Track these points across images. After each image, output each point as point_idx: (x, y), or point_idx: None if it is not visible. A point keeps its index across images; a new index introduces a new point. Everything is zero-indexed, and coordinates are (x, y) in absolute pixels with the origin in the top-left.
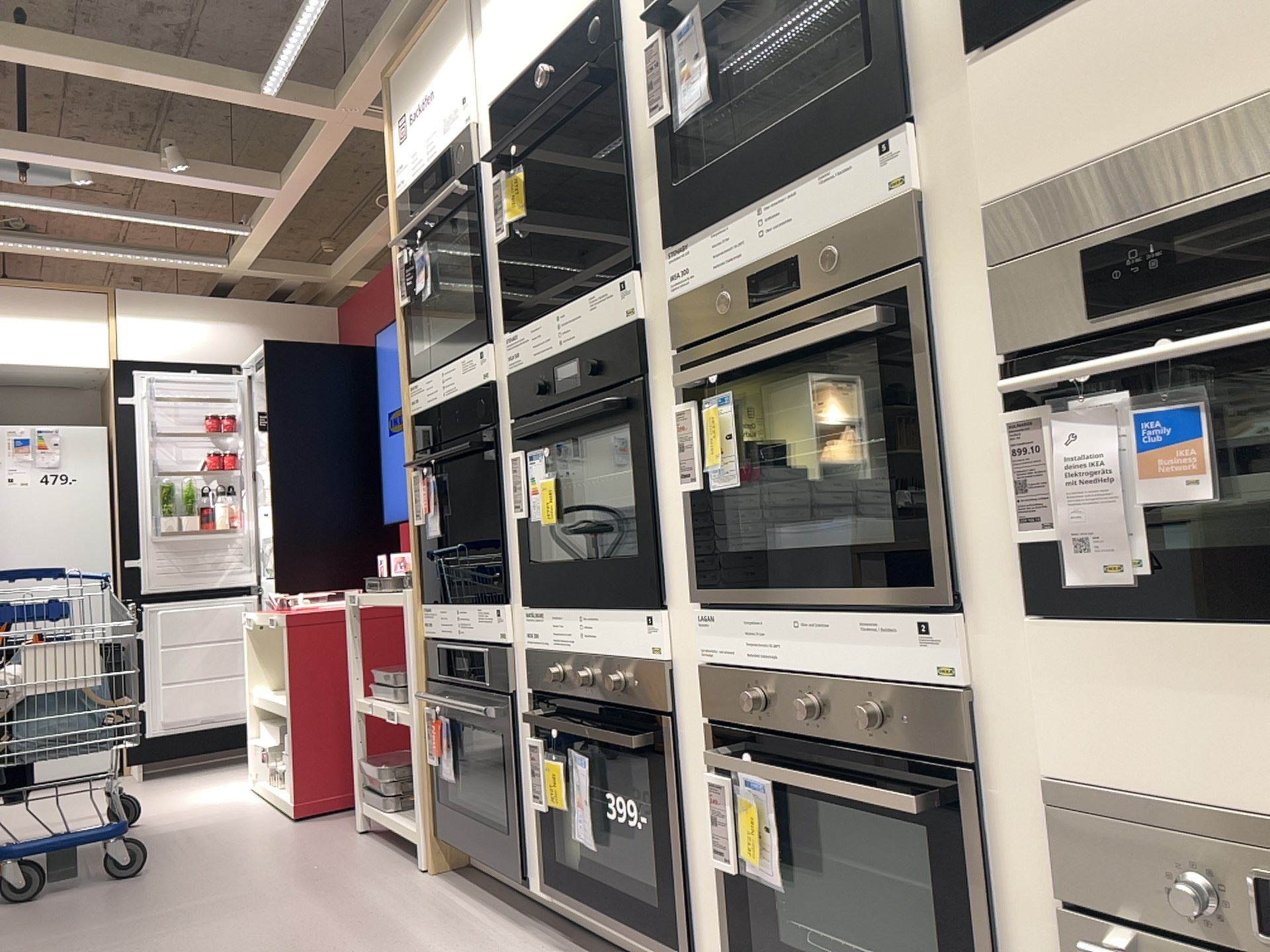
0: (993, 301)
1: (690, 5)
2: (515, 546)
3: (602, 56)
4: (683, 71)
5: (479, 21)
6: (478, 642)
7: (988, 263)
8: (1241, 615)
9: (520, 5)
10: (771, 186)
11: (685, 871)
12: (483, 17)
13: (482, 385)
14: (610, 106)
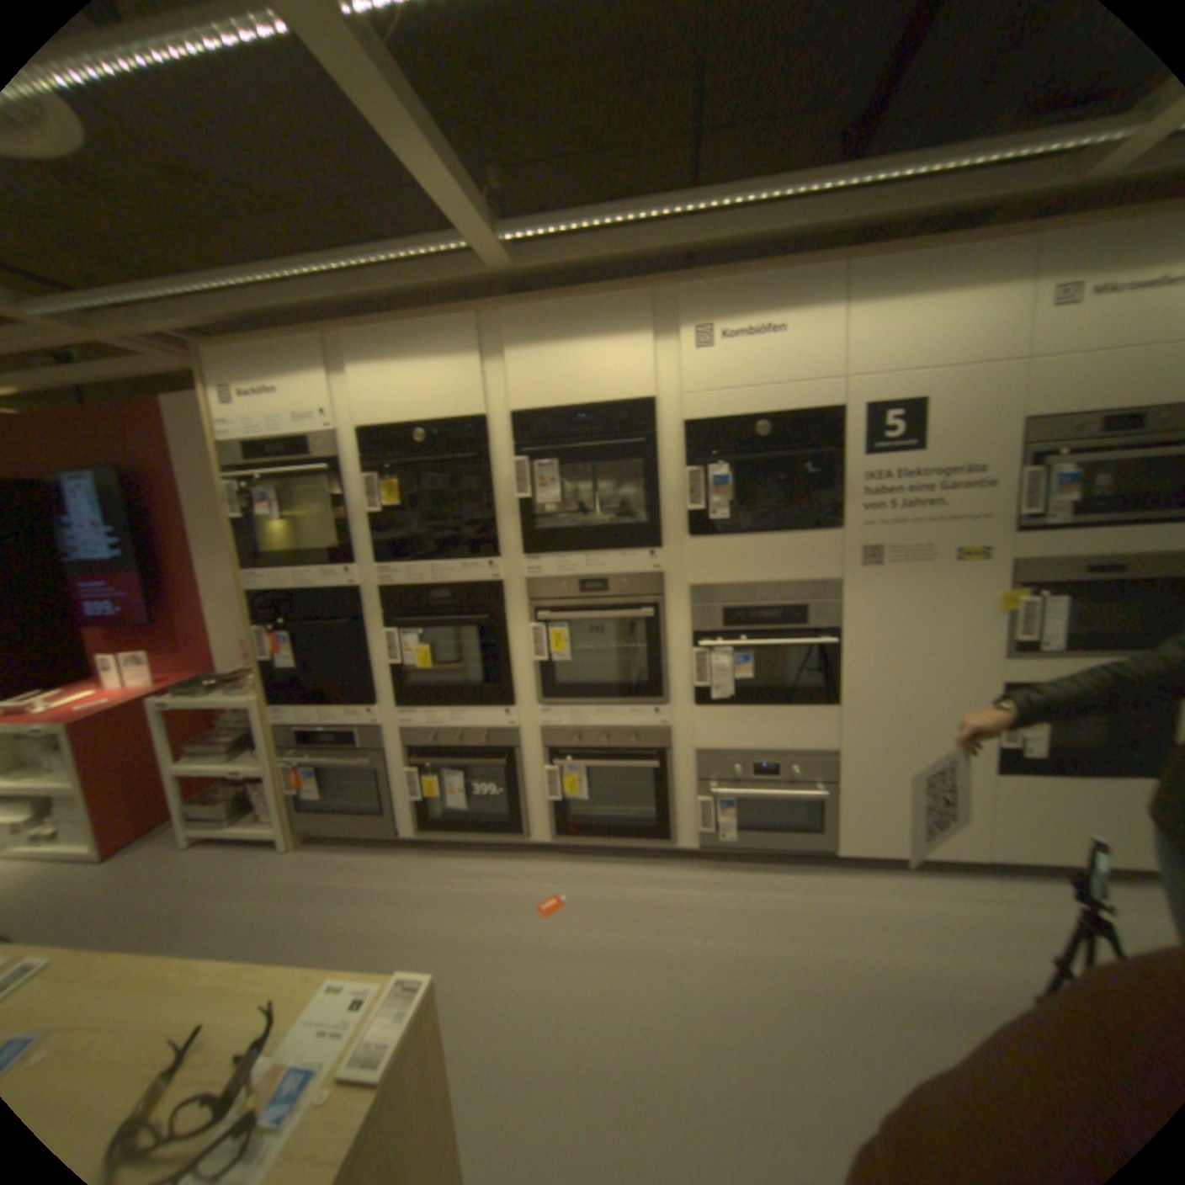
0: (692, 617)
1: (550, 456)
2: (384, 677)
3: (478, 449)
4: (542, 482)
5: (339, 368)
6: (345, 727)
7: (691, 605)
8: (754, 706)
9: (397, 385)
10: (596, 551)
11: (524, 806)
12: (345, 367)
13: (346, 588)
14: (482, 475)
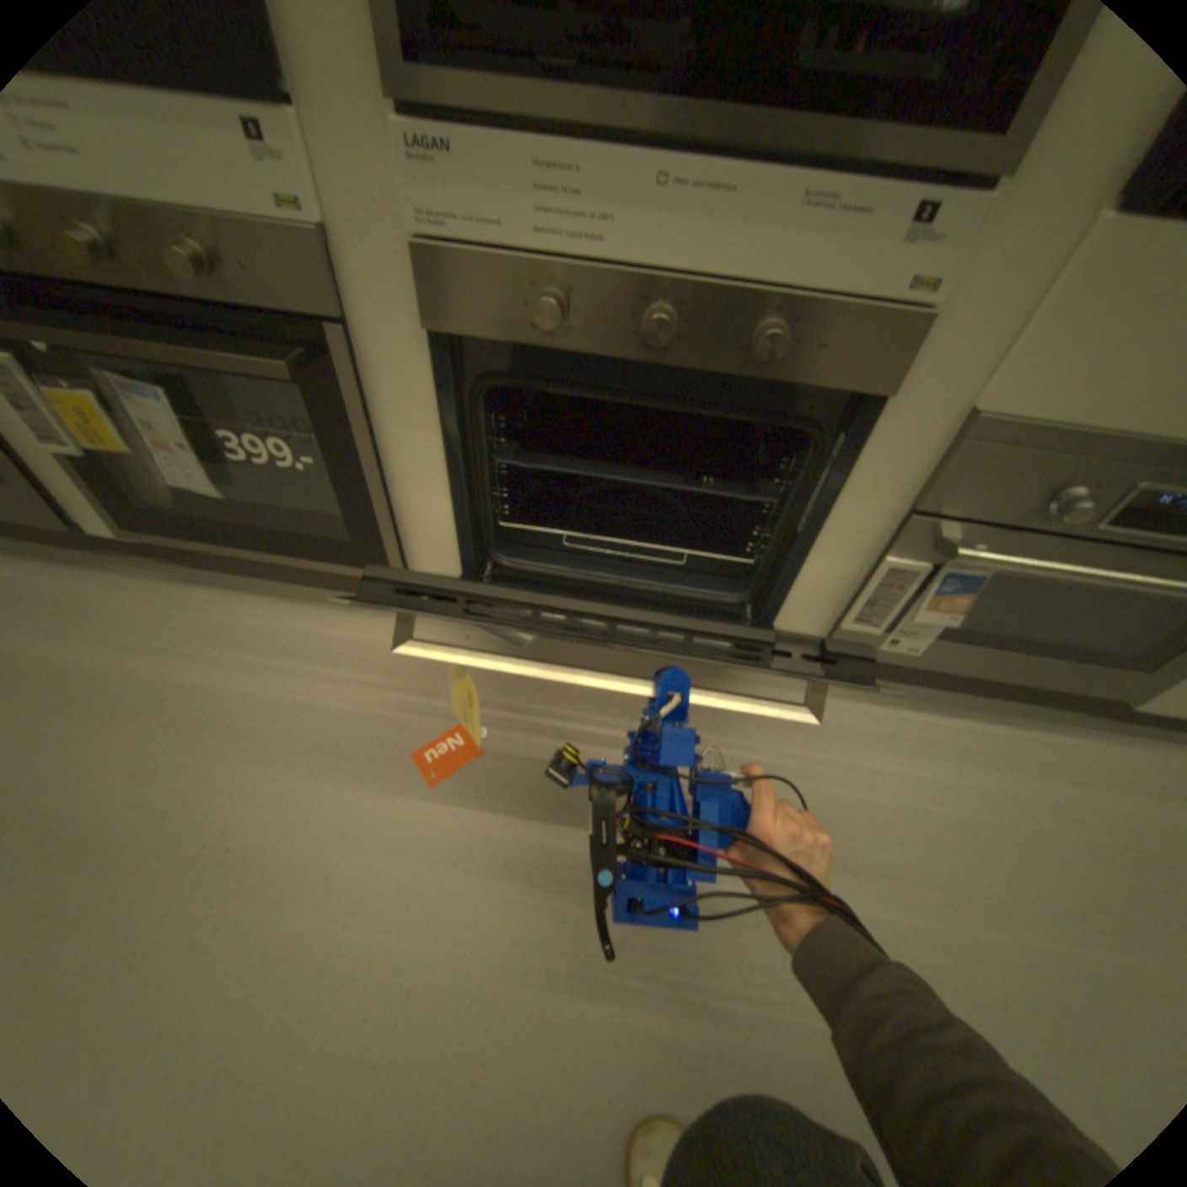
0: None
1: None
2: None
3: None
4: None
5: None
6: None
7: None
8: None
9: None
10: None
11: (386, 505)
12: None
13: None
14: None
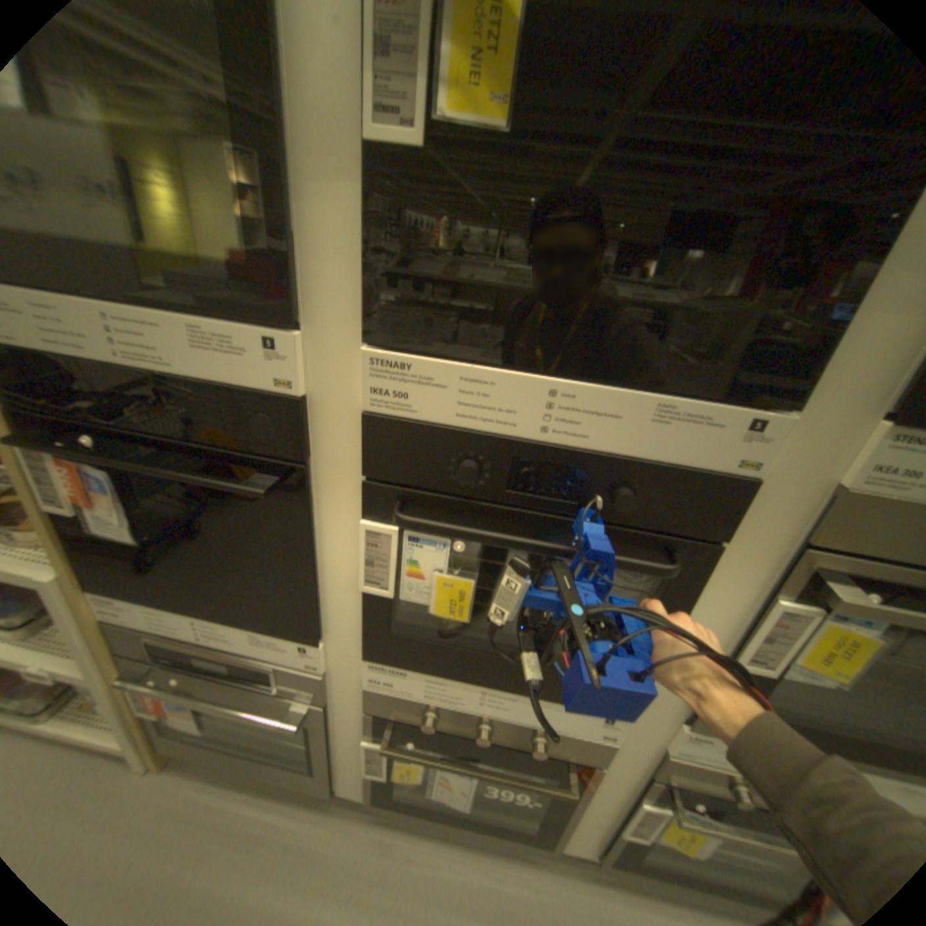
0: None
1: None
2: (343, 600)
3: None
4: None
5: None
6: (248, 658)
7: None
8: None
9: None
10: None
11: (569, 822)
12: None
13: (261, 389)
14: None
